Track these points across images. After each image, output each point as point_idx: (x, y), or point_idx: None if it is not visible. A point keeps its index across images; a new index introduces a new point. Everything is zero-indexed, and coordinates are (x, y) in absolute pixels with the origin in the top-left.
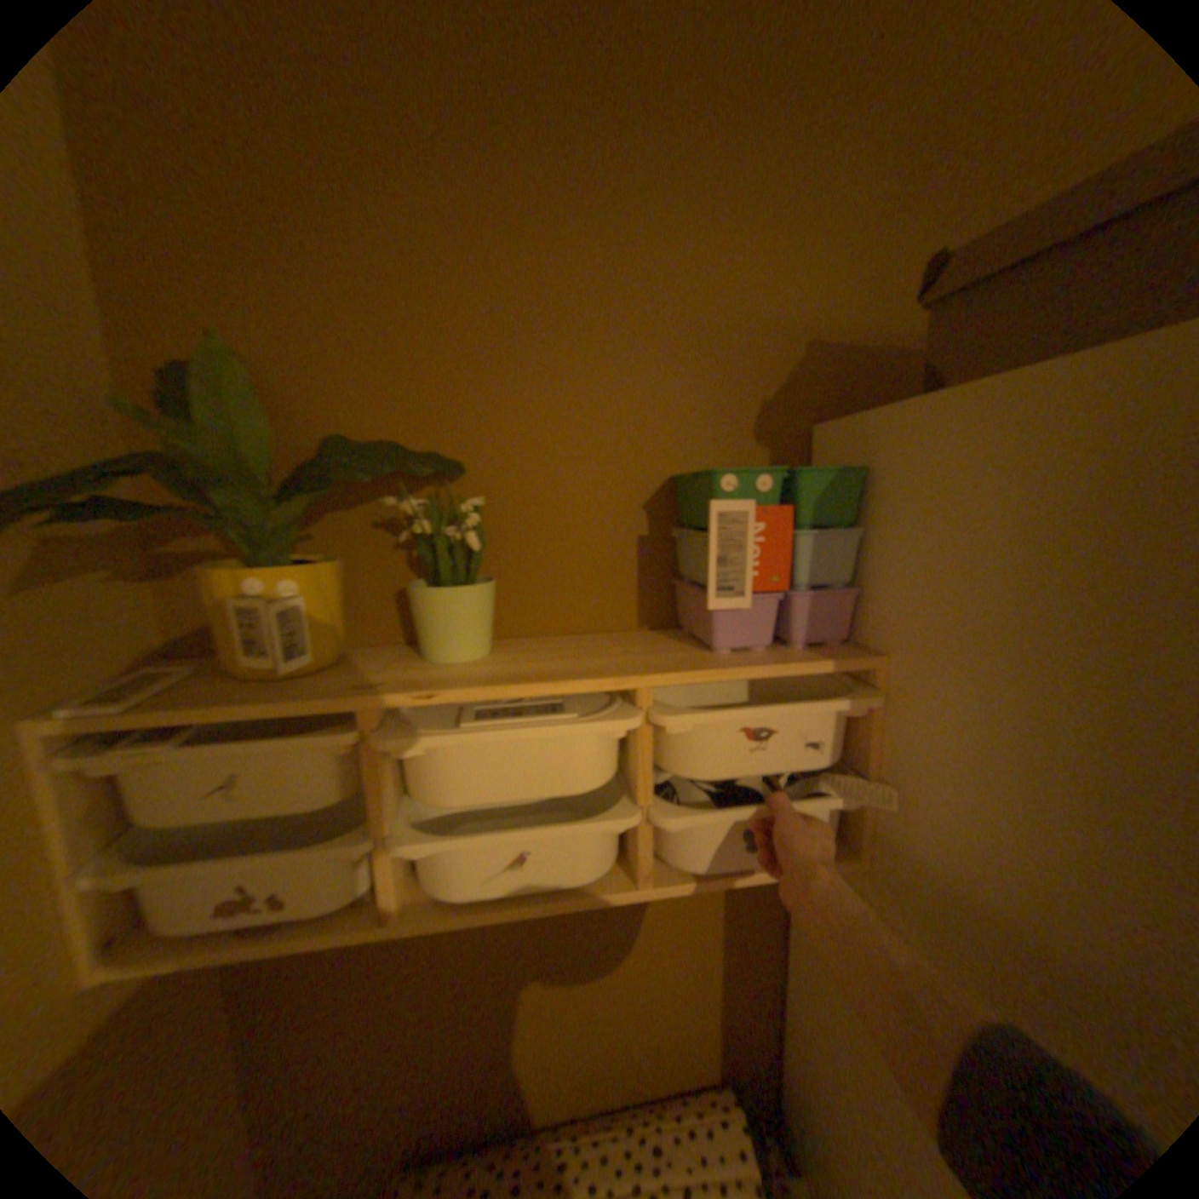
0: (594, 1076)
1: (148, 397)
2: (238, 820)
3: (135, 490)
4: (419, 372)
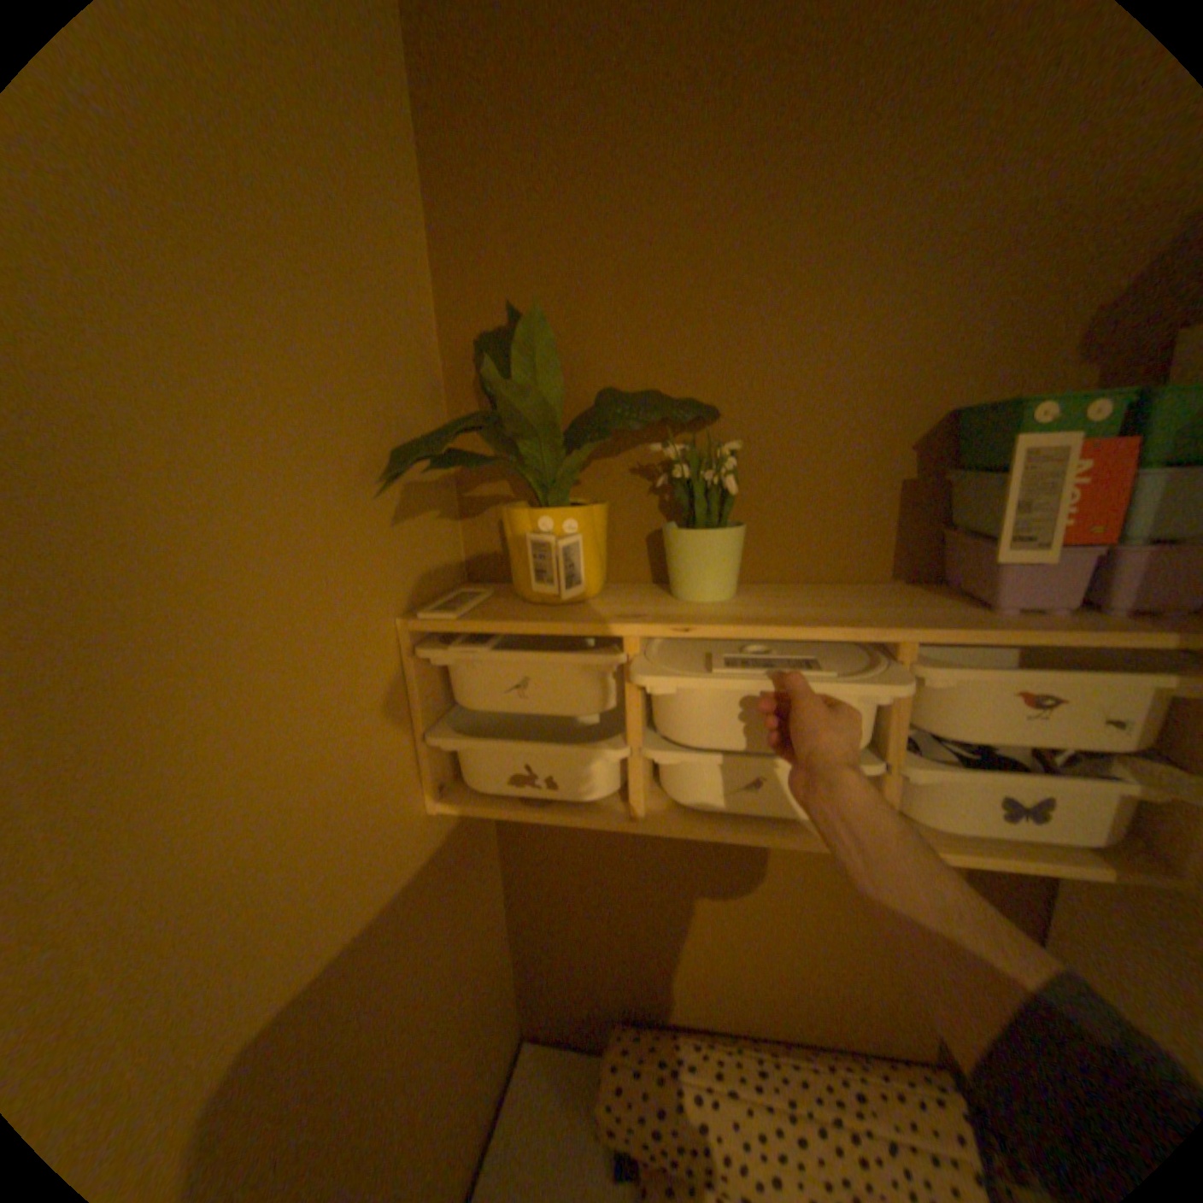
0: (797, 1010)
1: (462, 366)
2: (526, 714)
3: (452, 445)
4: (680, 318)
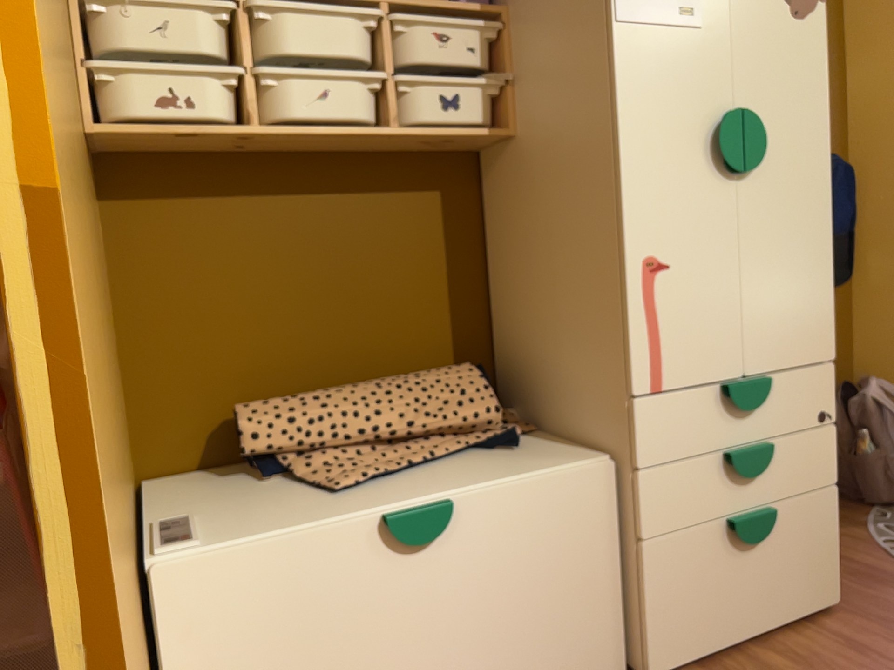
0: (370, 361)
1: None
2: (168, 52)
3: None
4: None
